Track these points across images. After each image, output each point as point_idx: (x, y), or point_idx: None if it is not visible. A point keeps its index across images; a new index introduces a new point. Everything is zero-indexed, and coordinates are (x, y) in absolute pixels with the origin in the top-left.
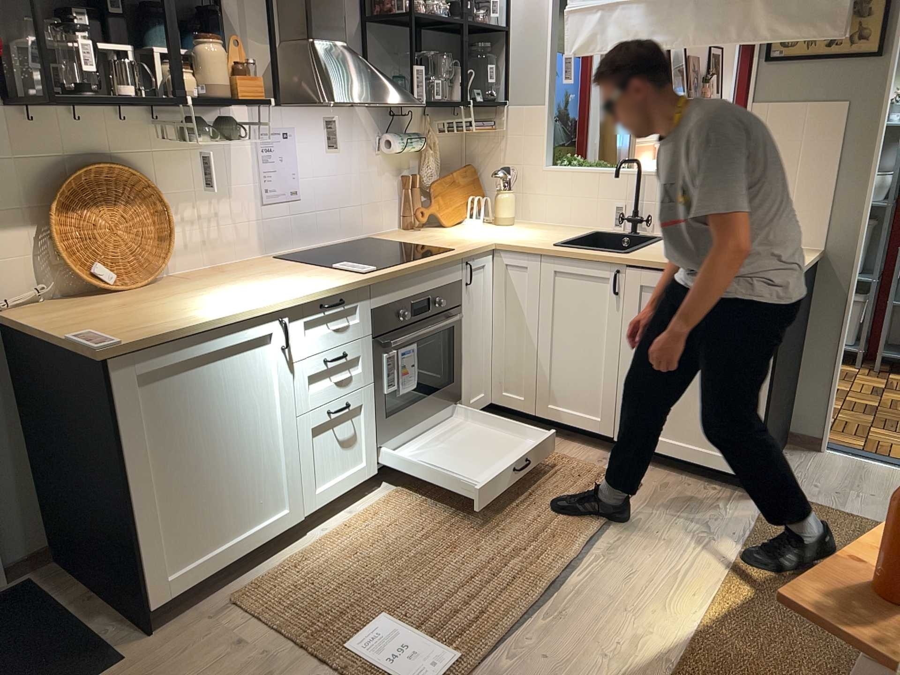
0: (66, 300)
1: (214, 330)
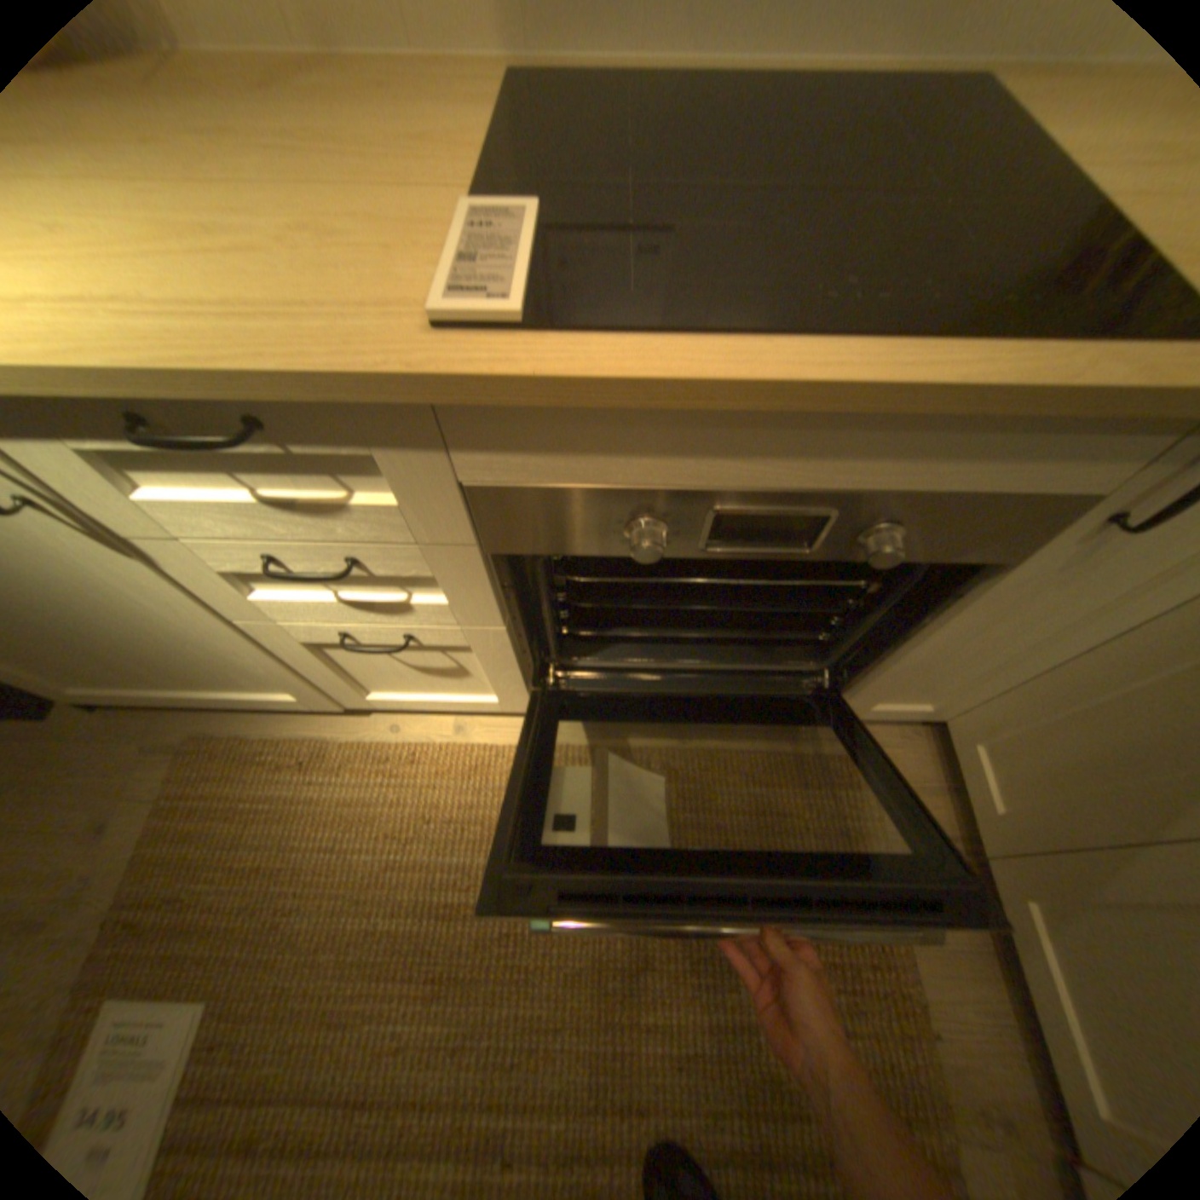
0: None
1: None
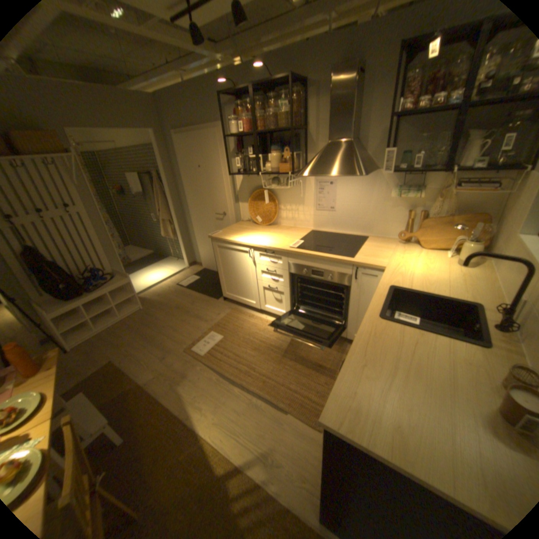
0: (253, 222)
1: (231, 242)
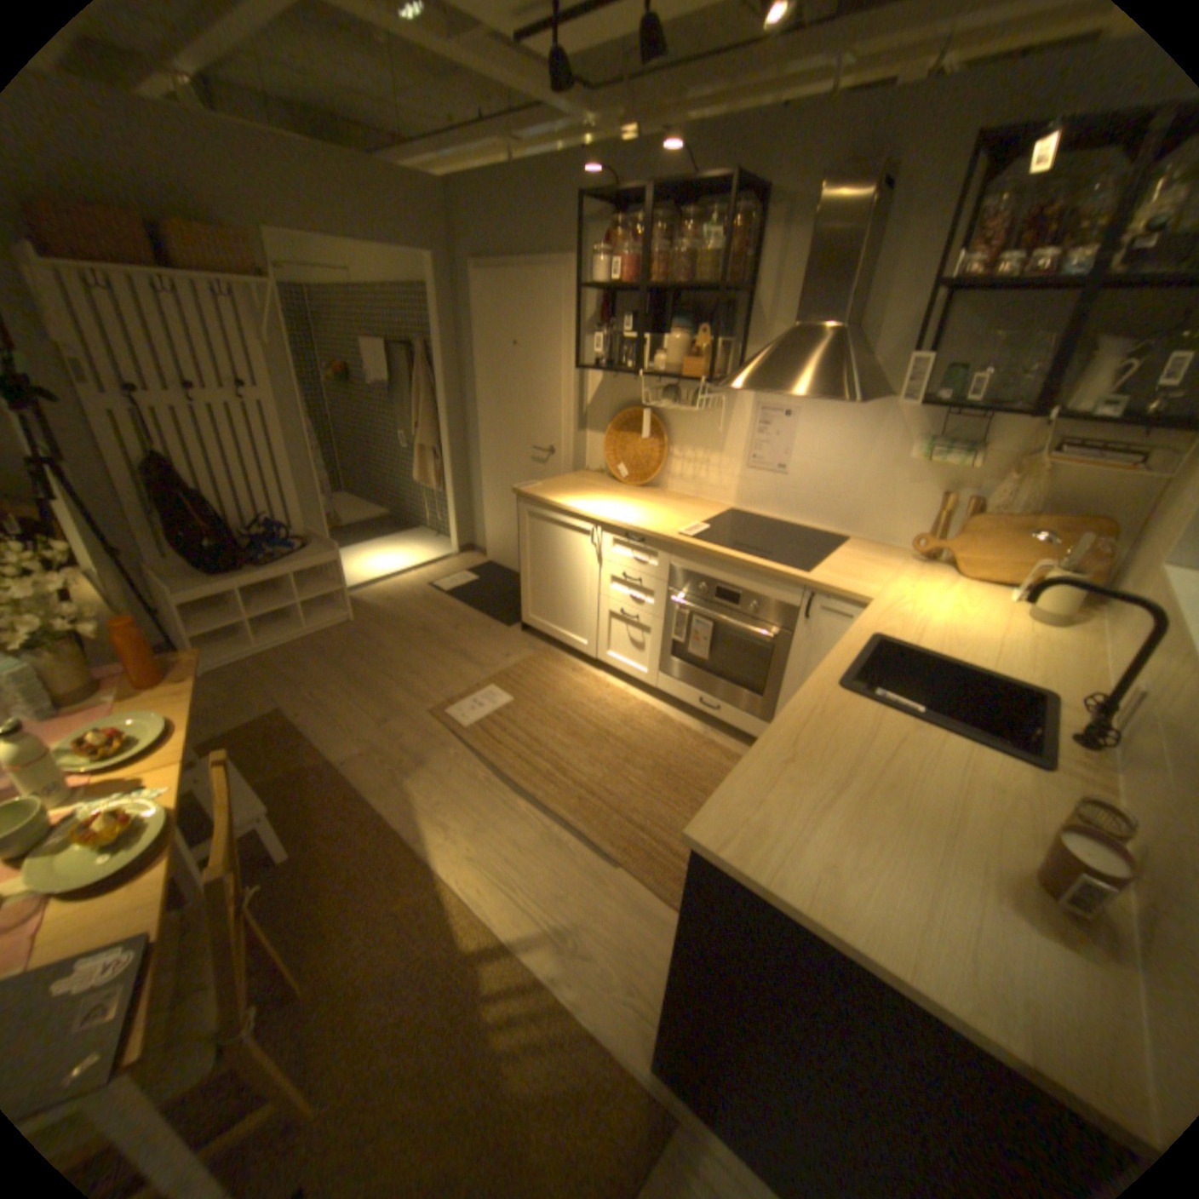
0: (609, 477)
1: (558, 509)
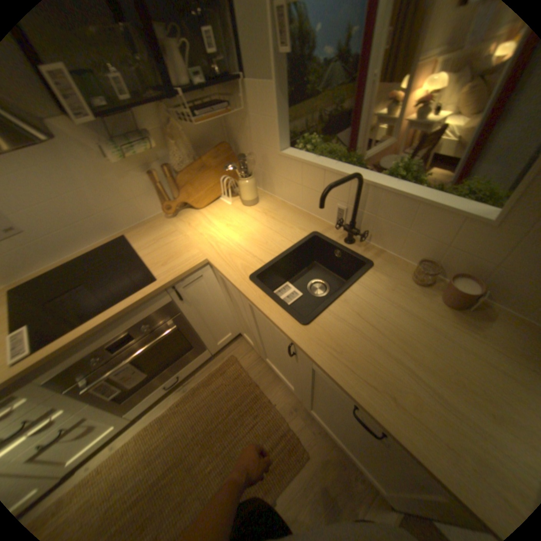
0: None
1: None
